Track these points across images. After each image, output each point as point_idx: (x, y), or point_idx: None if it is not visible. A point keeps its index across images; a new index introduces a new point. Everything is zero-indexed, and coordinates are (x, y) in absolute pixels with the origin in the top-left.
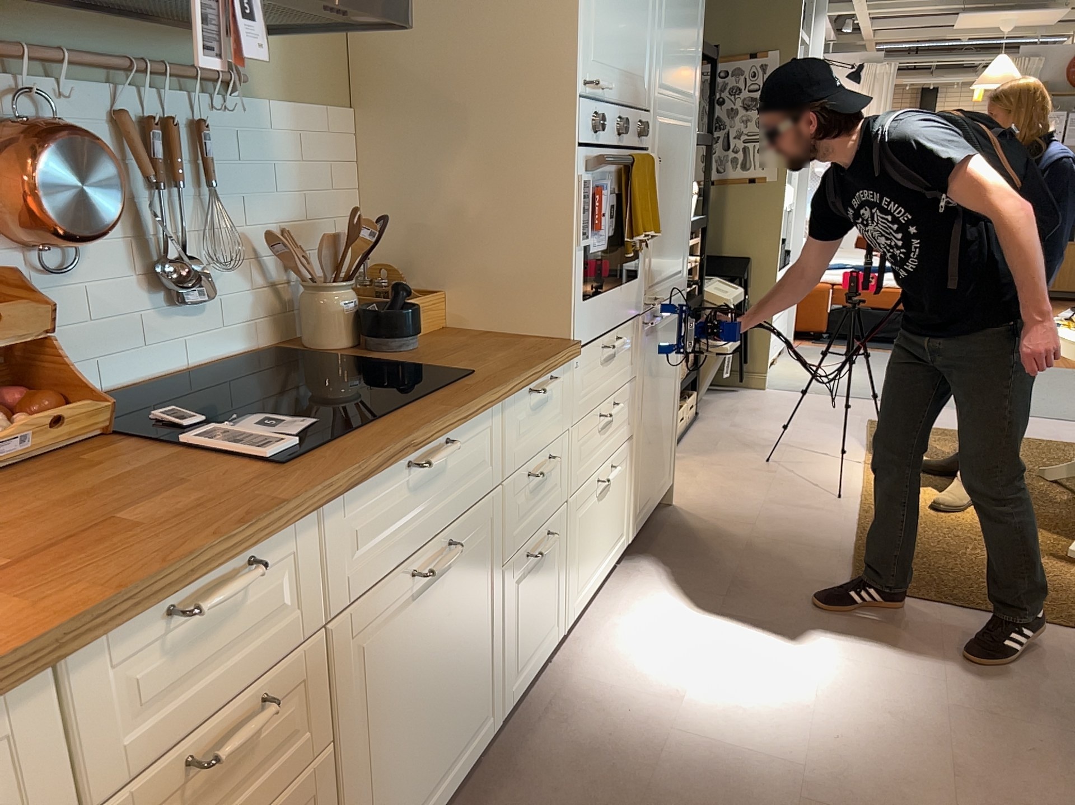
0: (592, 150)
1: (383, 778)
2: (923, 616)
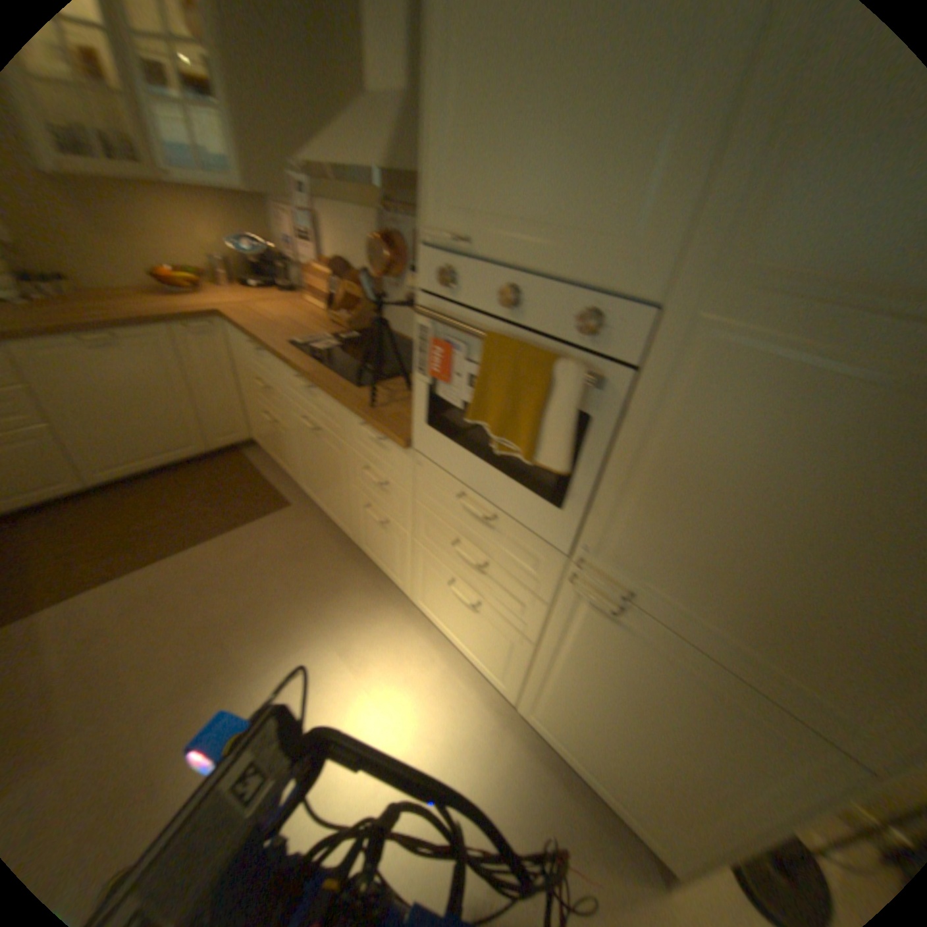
0: (447, 305)
1: (306, 467)
2: None
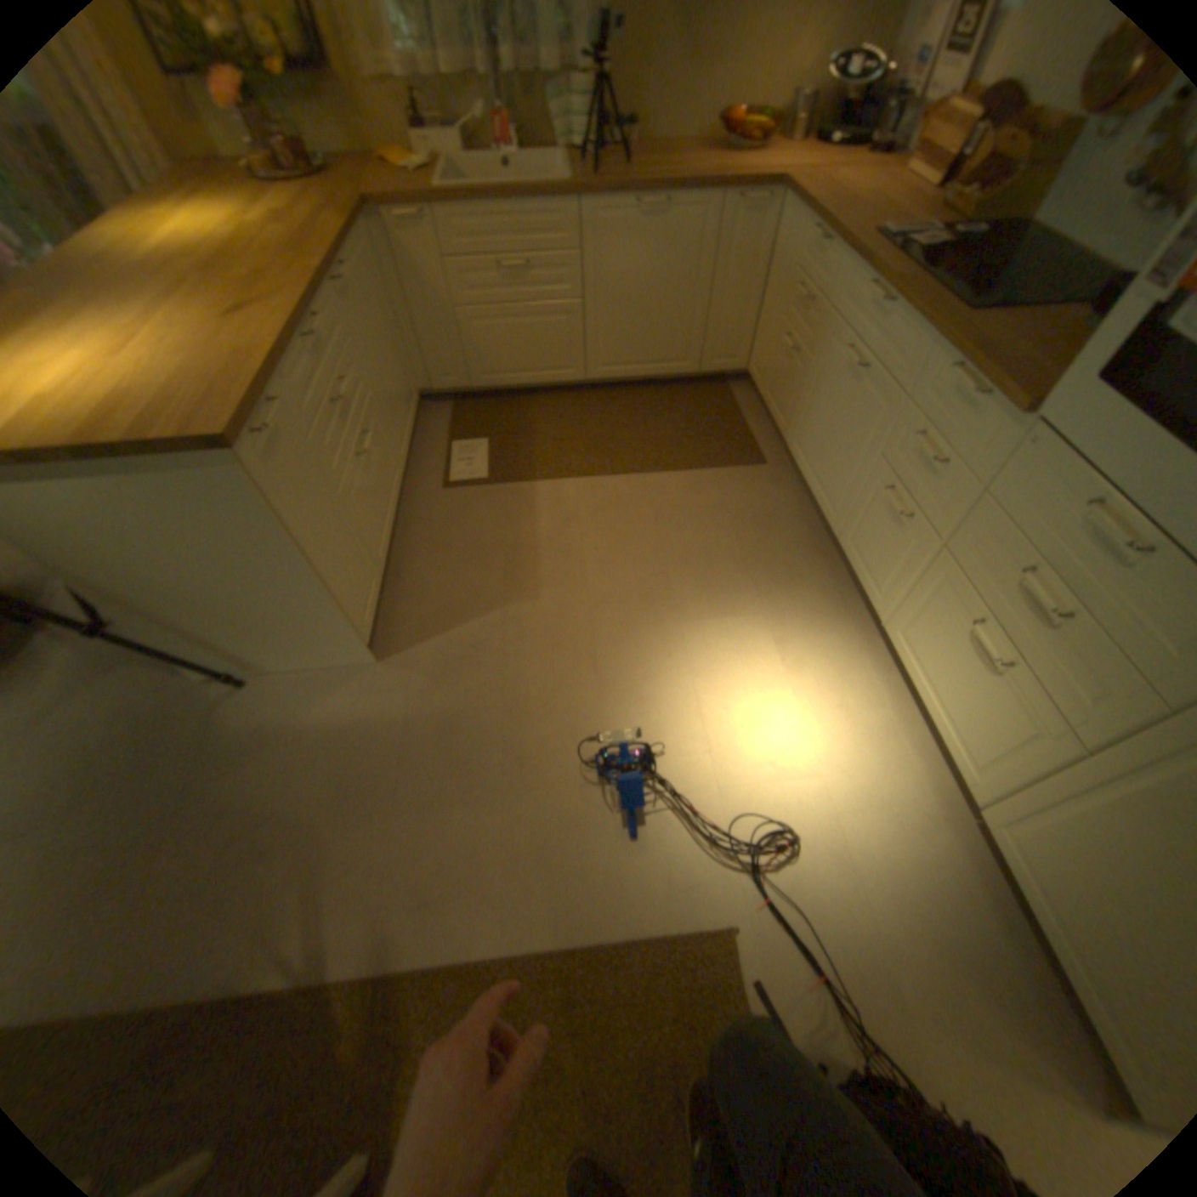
0: None
1: (810, 416)
2: (635, 895)
